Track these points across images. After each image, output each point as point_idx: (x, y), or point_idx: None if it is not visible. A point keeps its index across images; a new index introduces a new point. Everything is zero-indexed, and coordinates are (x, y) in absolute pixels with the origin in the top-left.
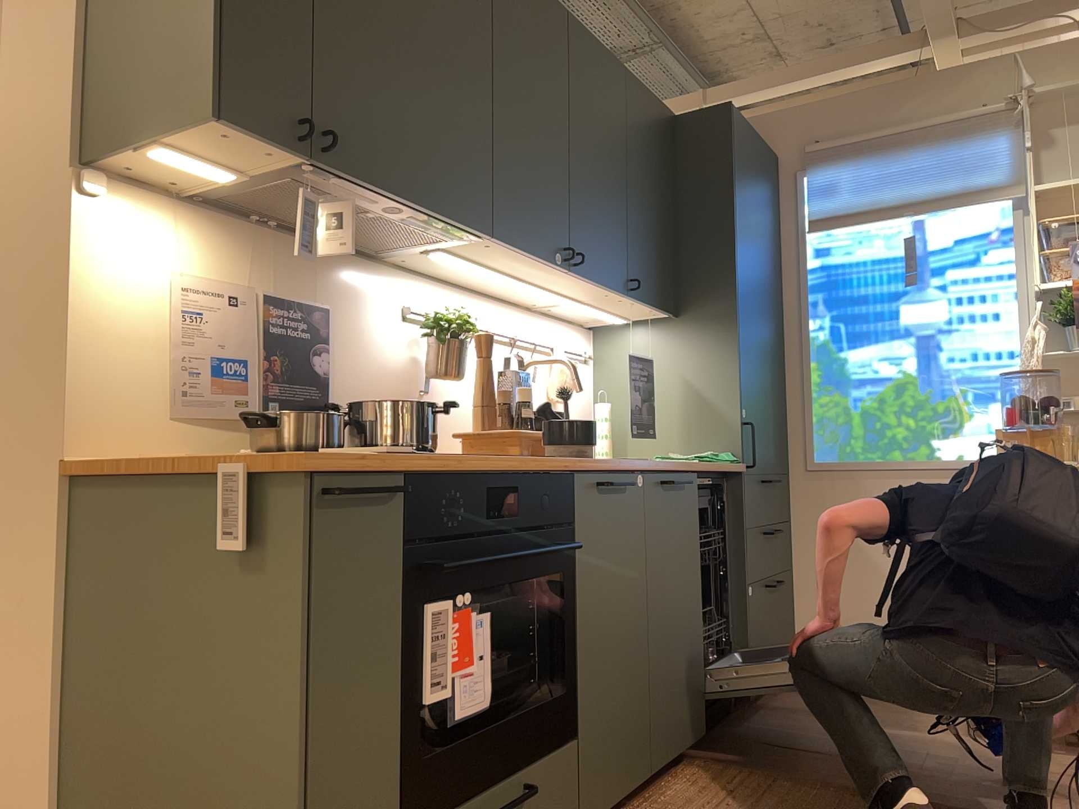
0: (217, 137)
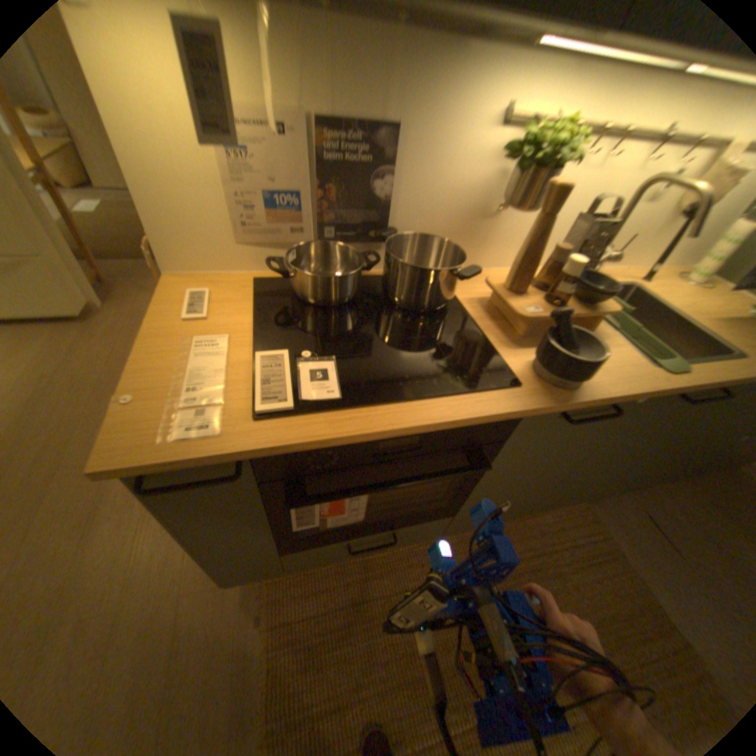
0: None
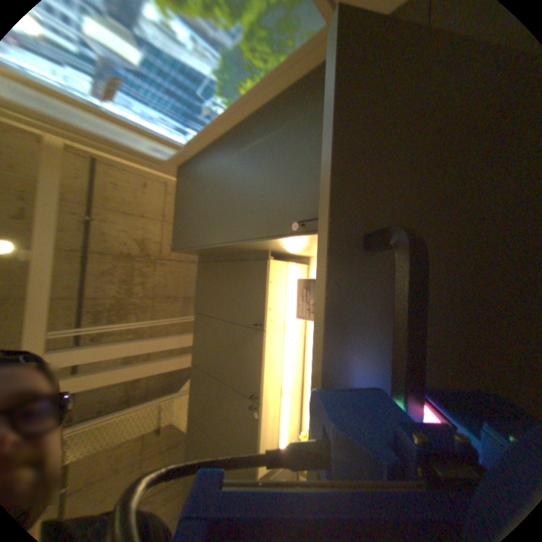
0: None
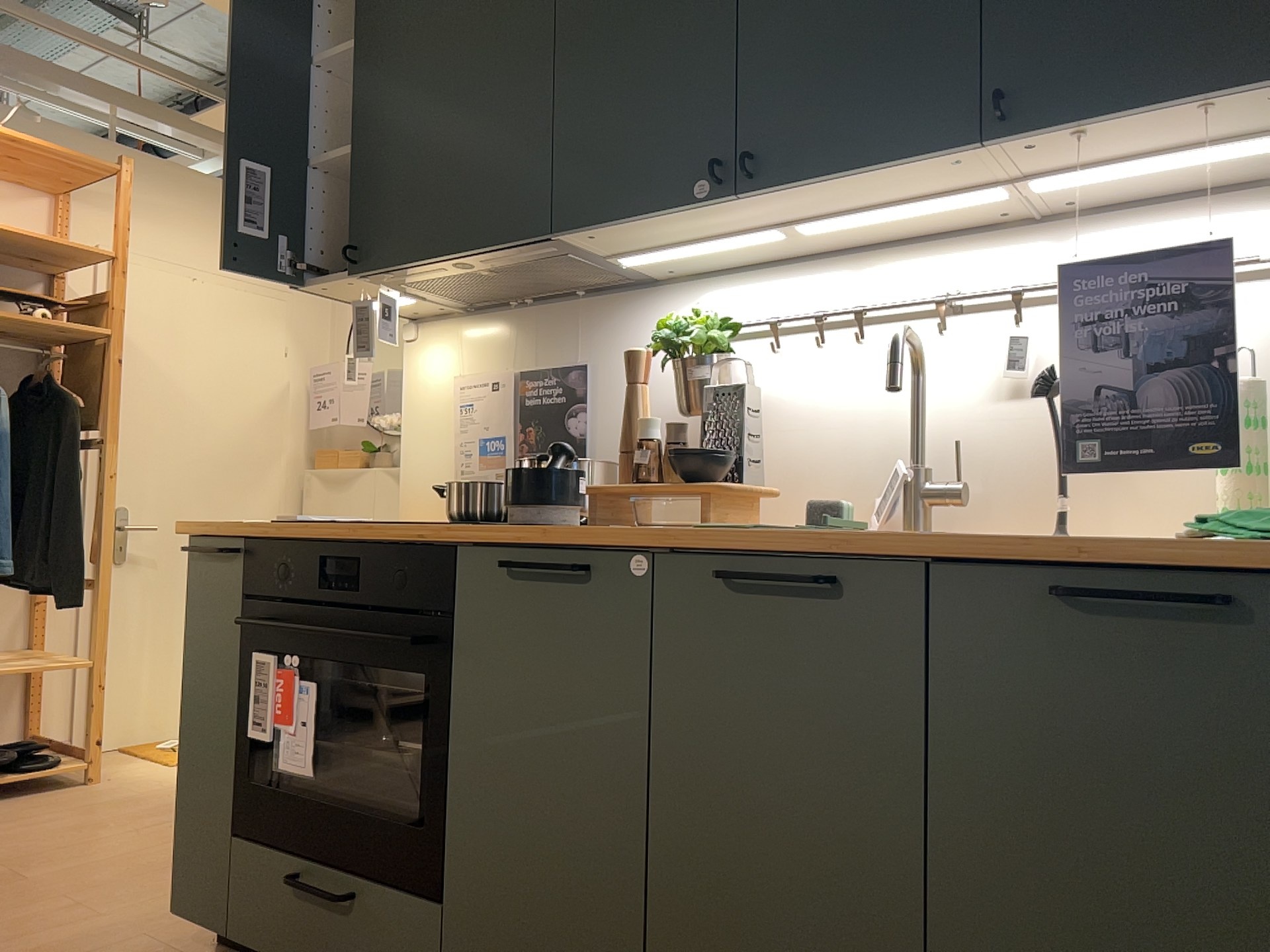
0: (329, 292)
